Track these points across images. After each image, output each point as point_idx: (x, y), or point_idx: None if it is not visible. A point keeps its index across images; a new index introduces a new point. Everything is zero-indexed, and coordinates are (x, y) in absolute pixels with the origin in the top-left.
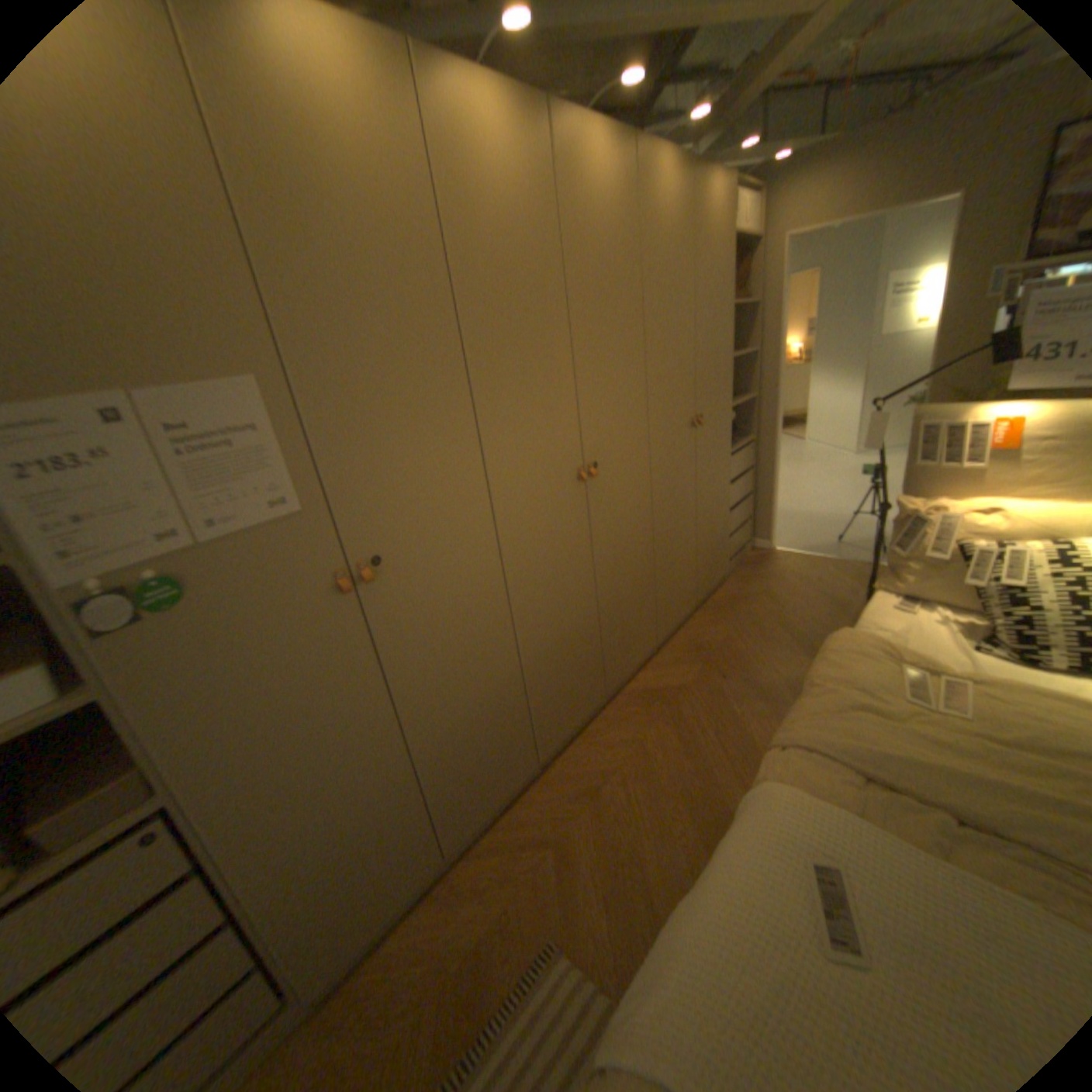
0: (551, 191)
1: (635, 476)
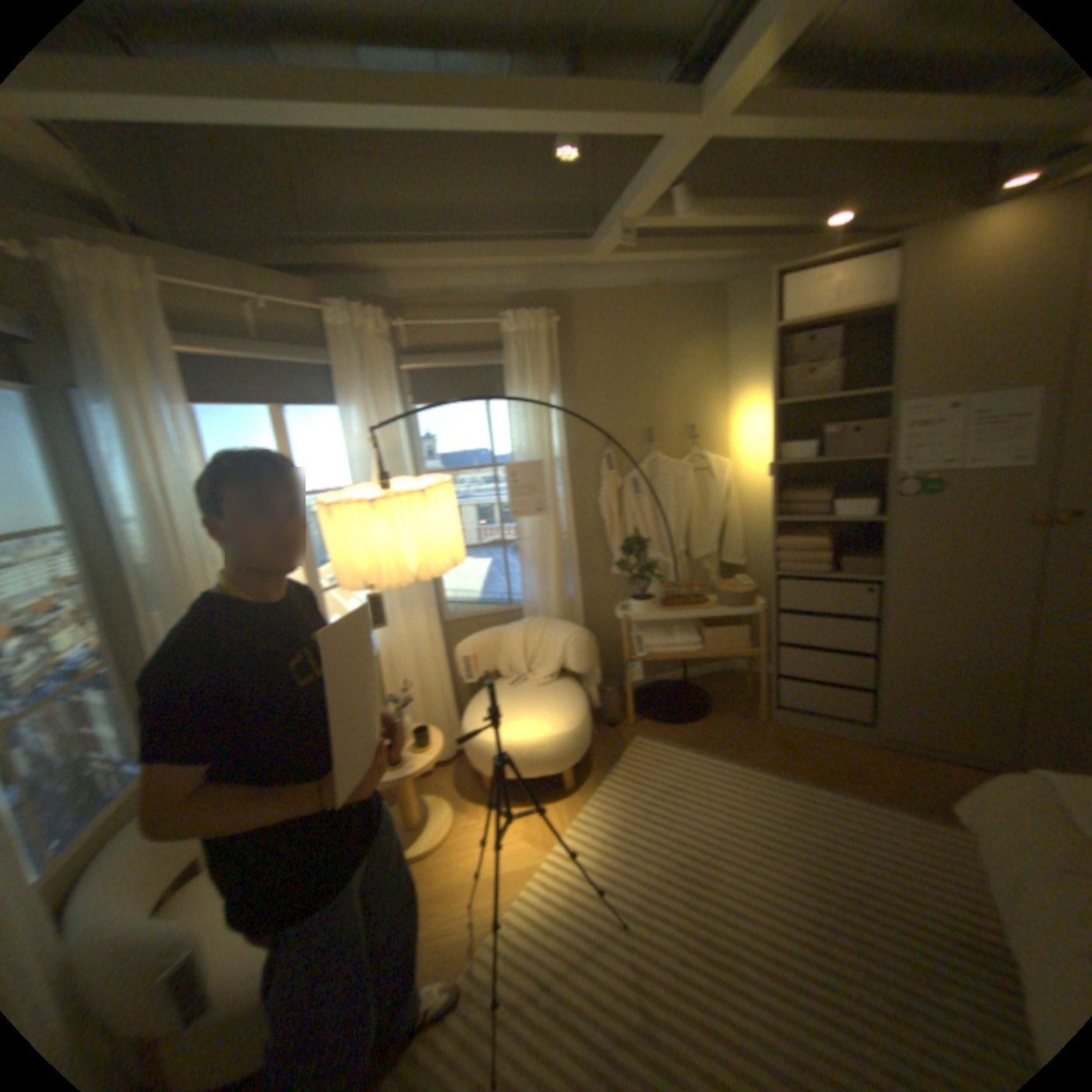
0: None
1: None
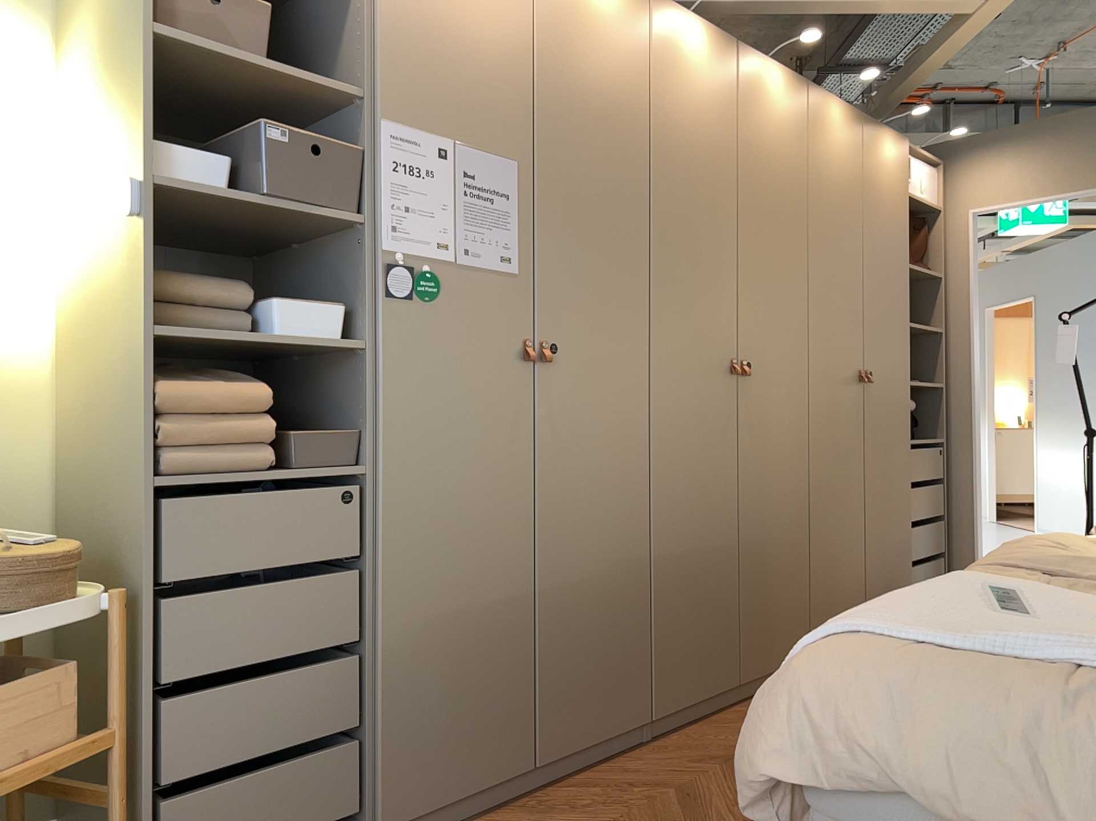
0: (725, 105)
1: (783, 401)
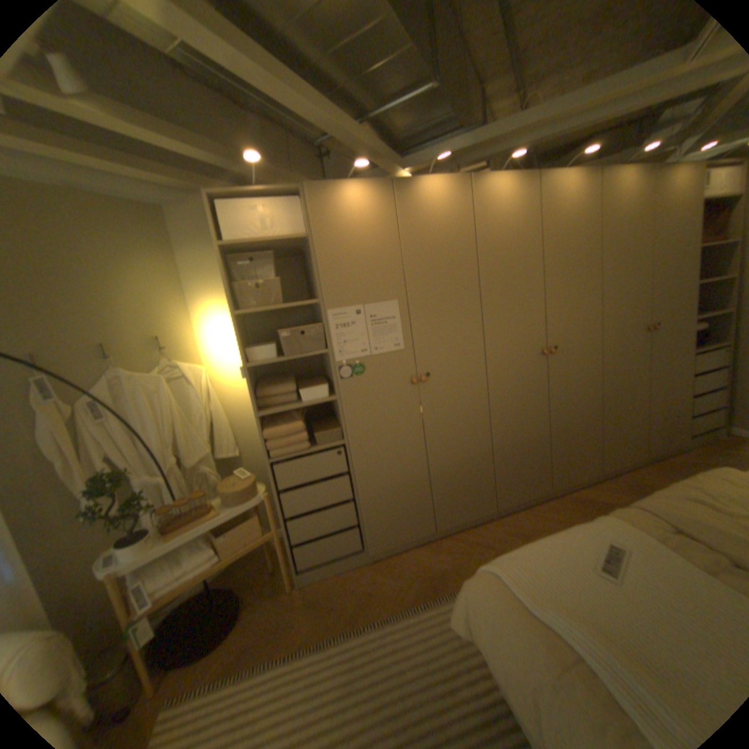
0: (537, 210)
1: (588, 357)
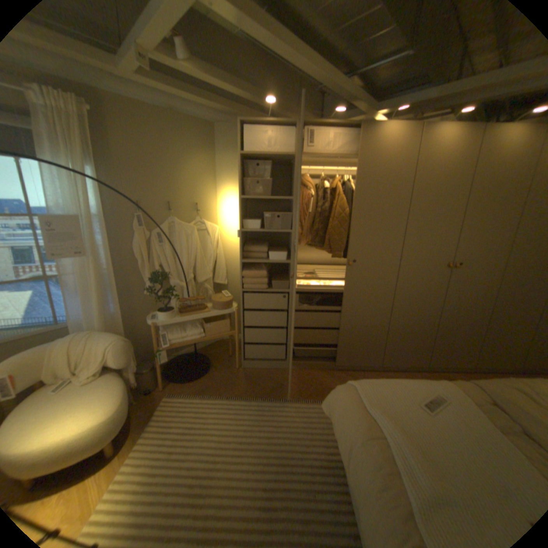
0: (474, 155)
1: (488, 278)
